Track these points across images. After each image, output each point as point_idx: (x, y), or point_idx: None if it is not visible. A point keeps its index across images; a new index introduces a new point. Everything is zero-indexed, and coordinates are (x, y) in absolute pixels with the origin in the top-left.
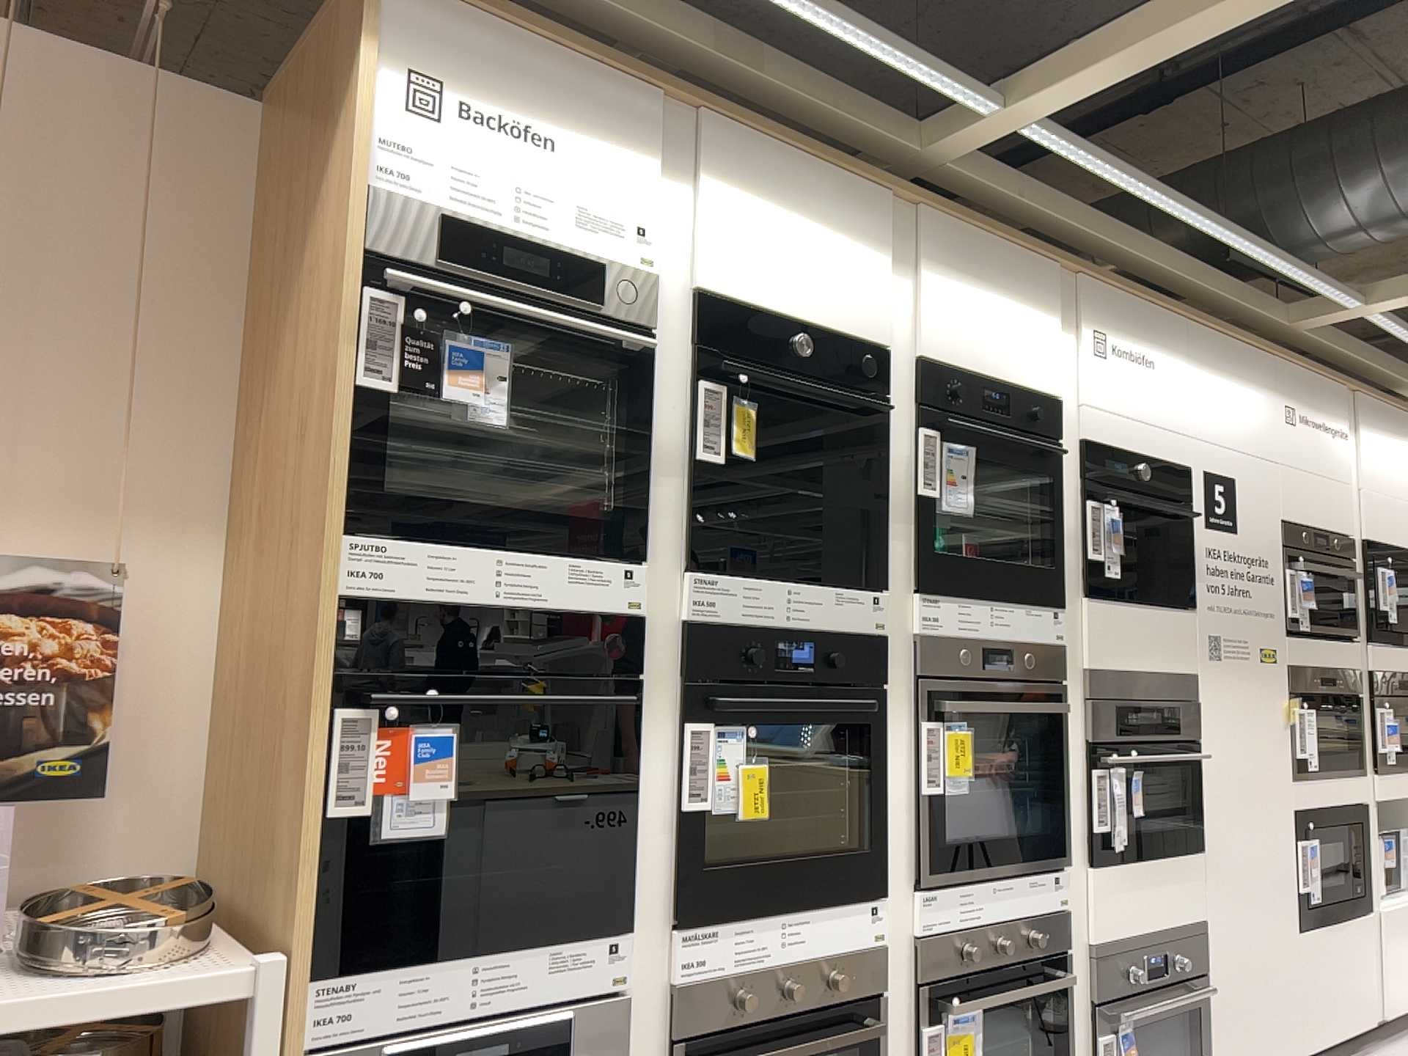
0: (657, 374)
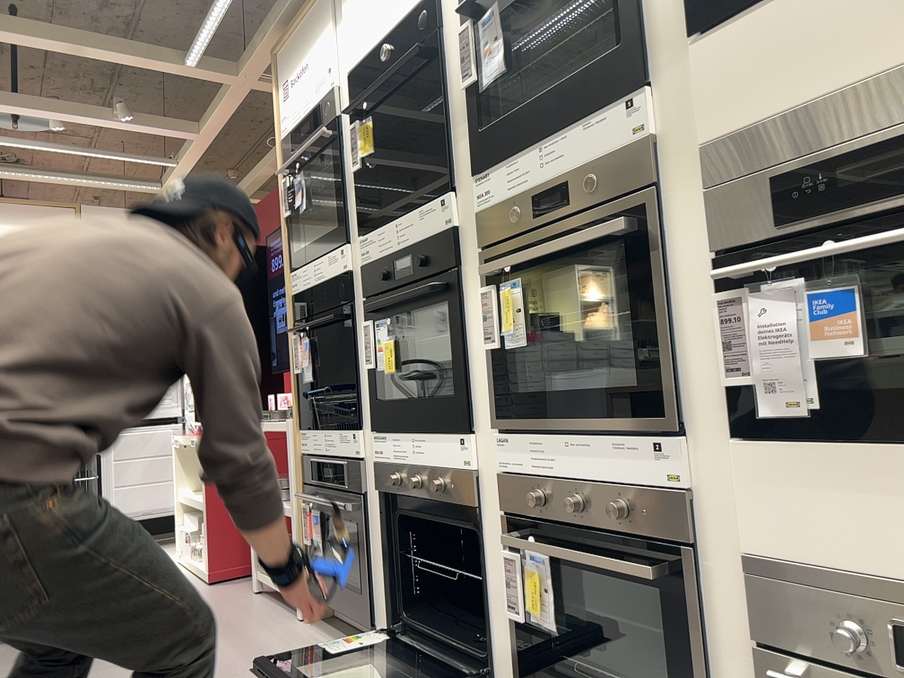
0: (342, 135)
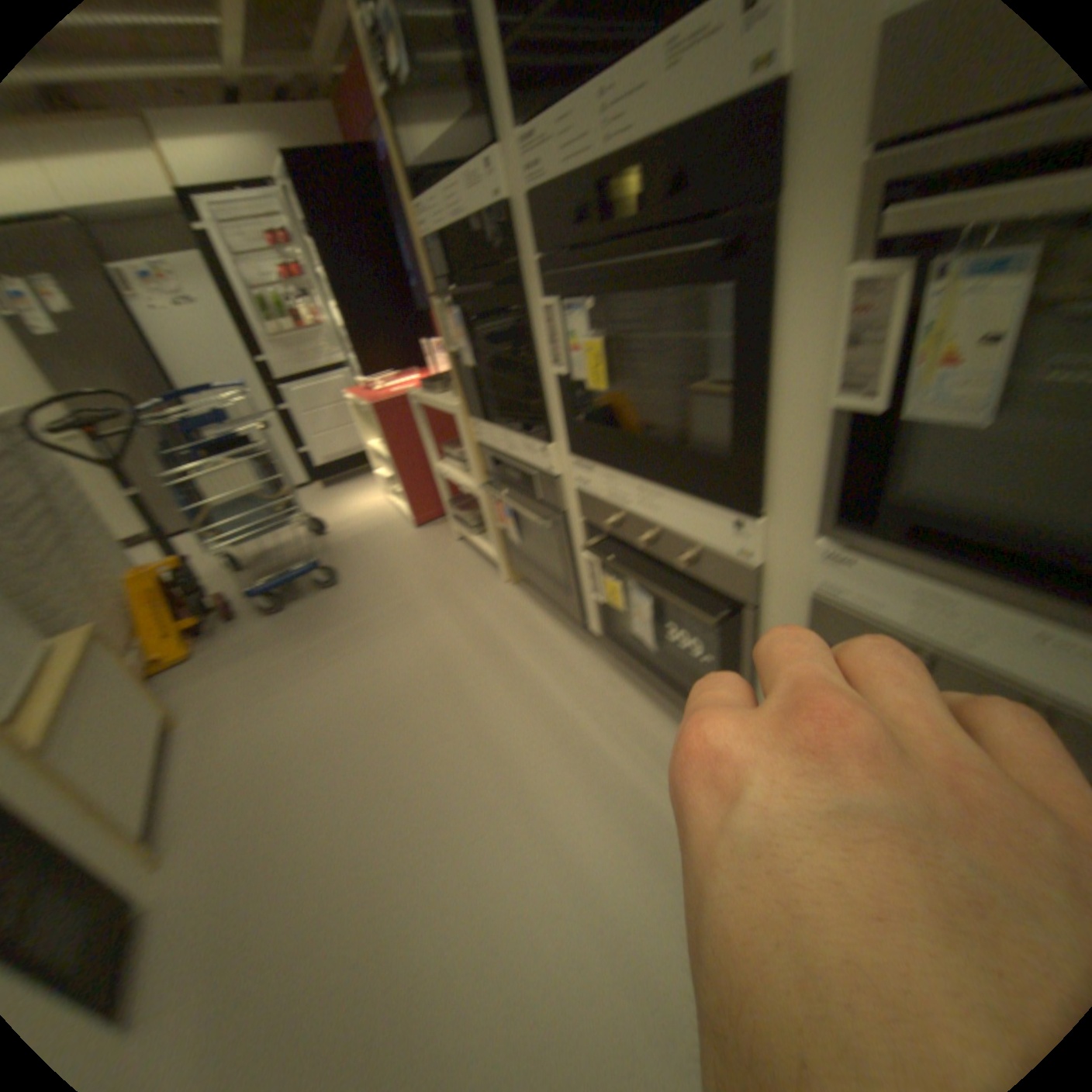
0: None
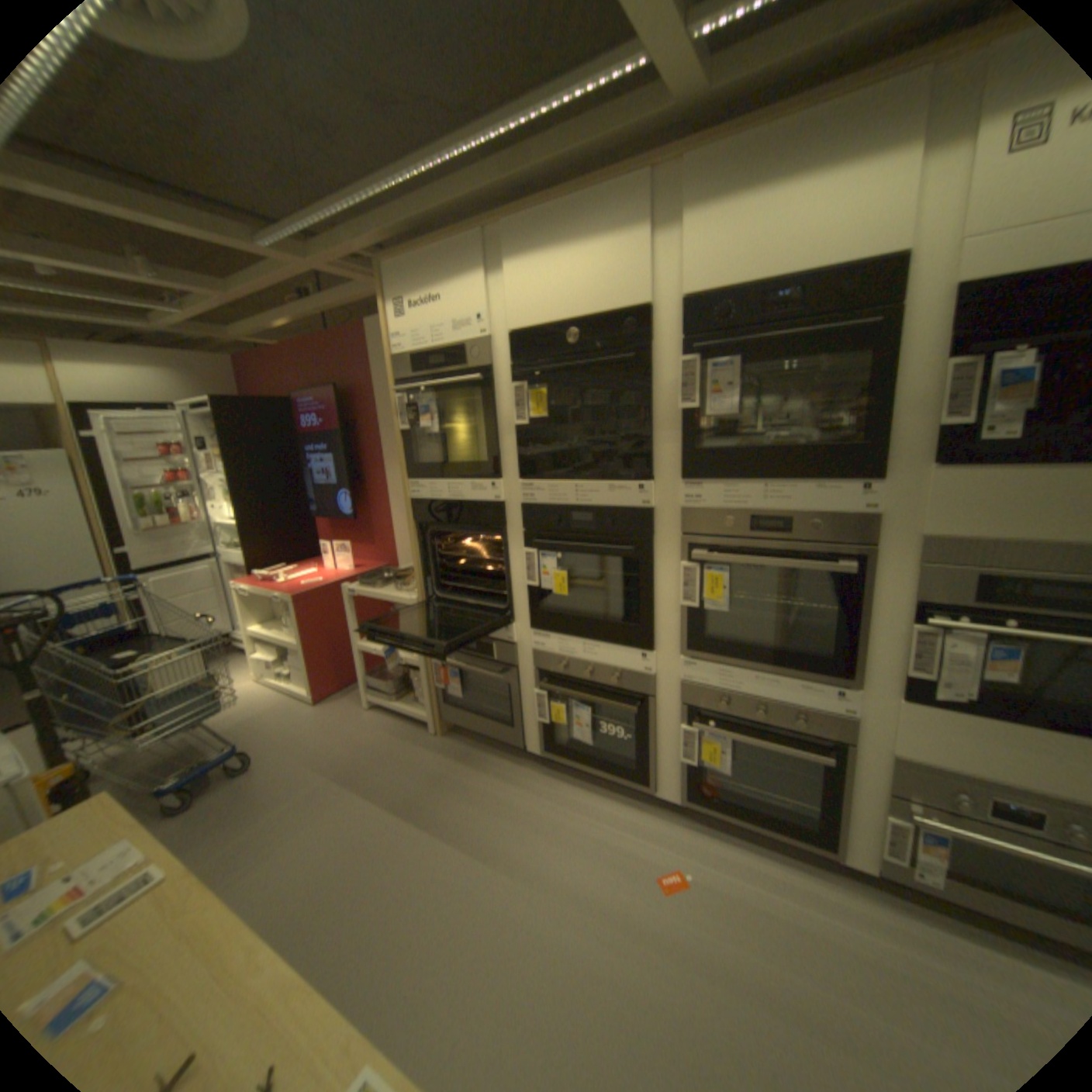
0: (494, 385)
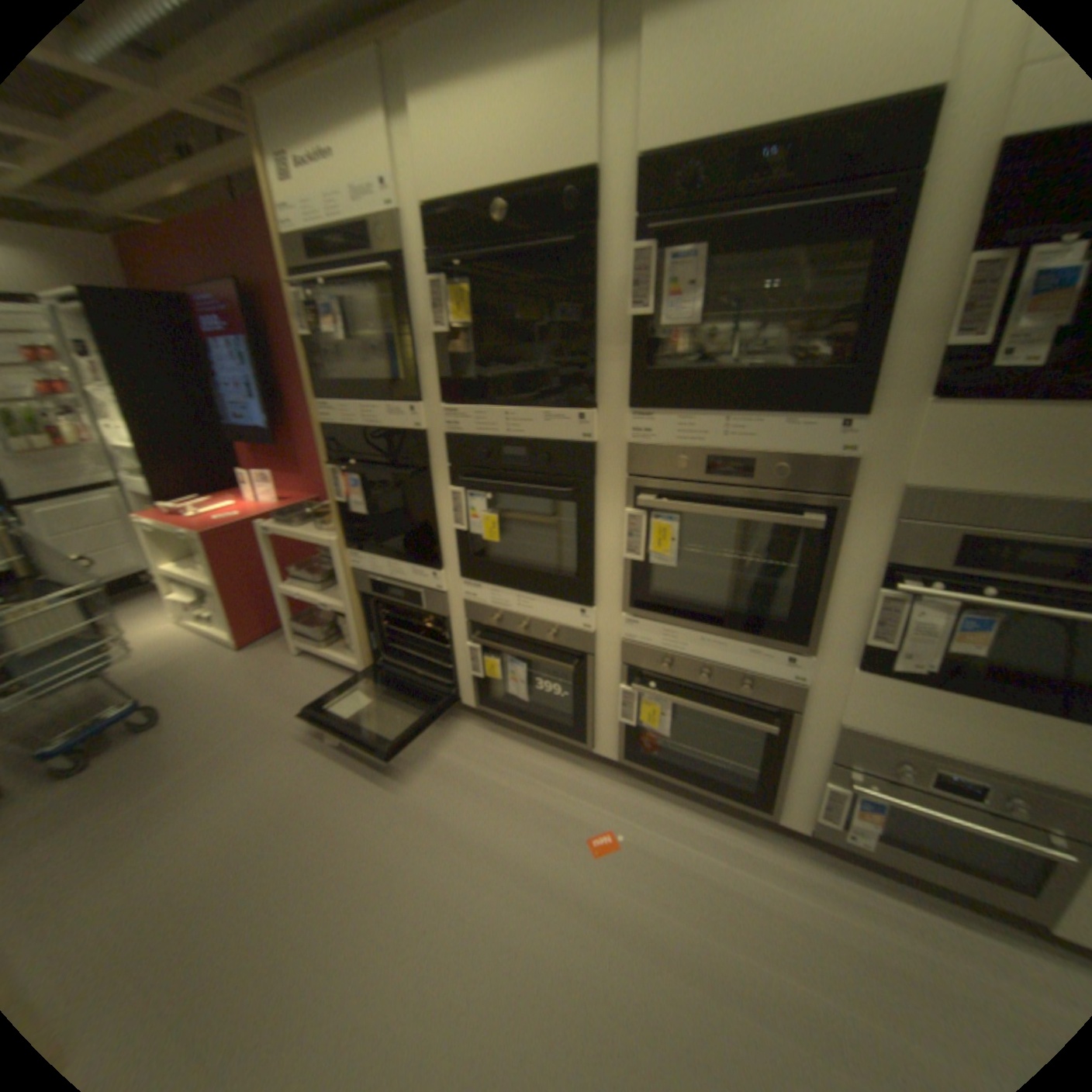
0: (404, 277)
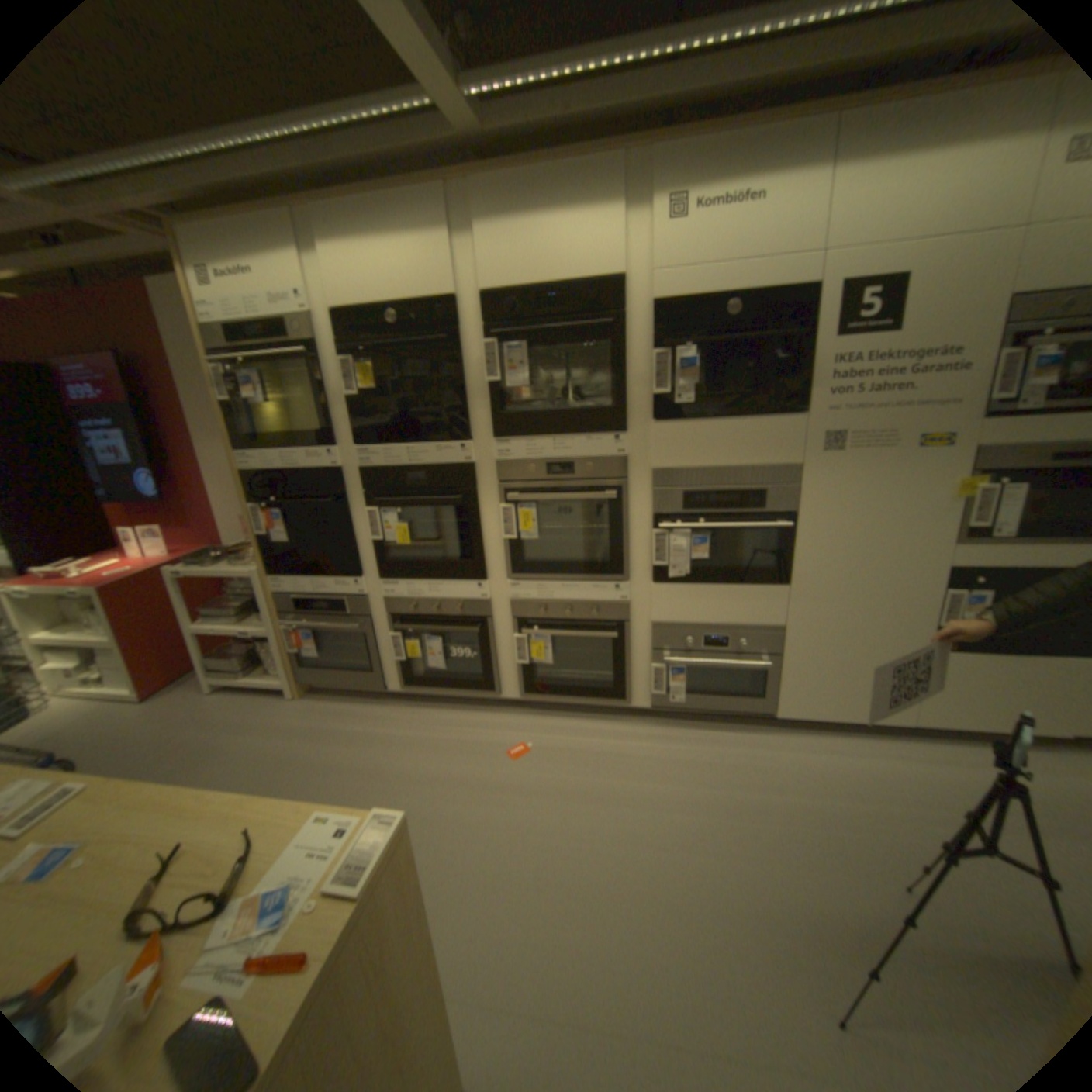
0: (318, 358)
